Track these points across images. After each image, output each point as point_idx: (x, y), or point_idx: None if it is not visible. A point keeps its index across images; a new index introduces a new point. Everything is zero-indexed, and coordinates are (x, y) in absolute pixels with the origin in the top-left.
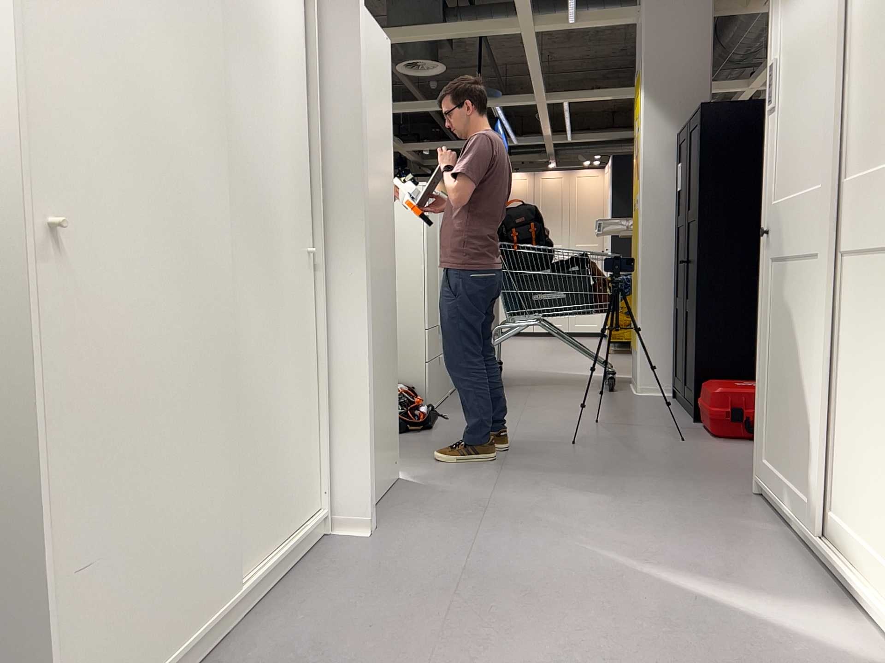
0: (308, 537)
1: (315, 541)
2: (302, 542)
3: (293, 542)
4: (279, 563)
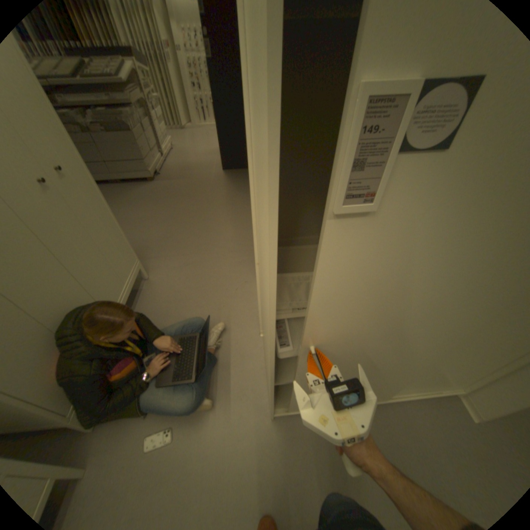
0: (437, 398)
1: (444, 397)
2: (430, 399)
3: (422, 399)
4: (405, 401)
